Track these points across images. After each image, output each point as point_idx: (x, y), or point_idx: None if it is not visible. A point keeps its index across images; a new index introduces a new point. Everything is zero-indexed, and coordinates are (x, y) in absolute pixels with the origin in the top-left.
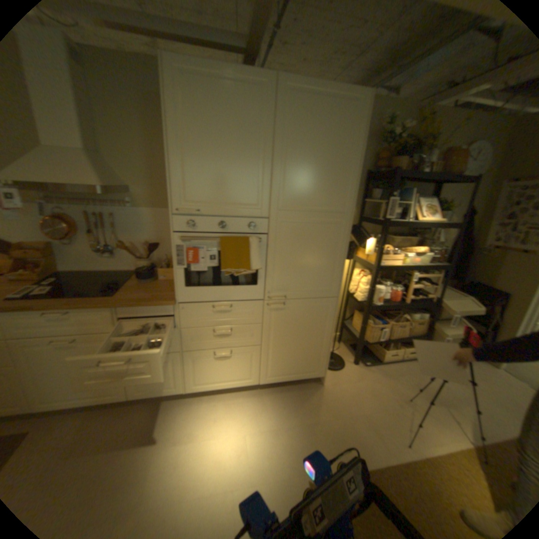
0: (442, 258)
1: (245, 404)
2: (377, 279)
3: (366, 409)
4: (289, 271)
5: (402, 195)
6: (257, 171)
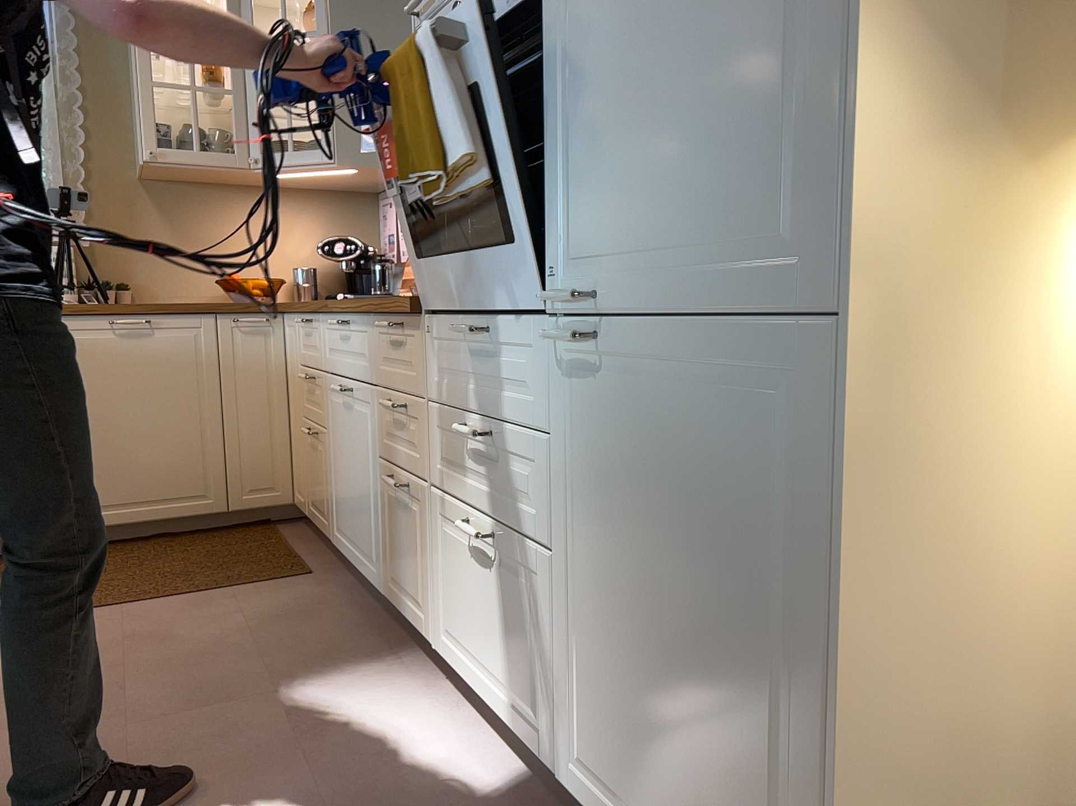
0: None
1: None
2: None
3: None
4: (611, 146)
5: None
6: None
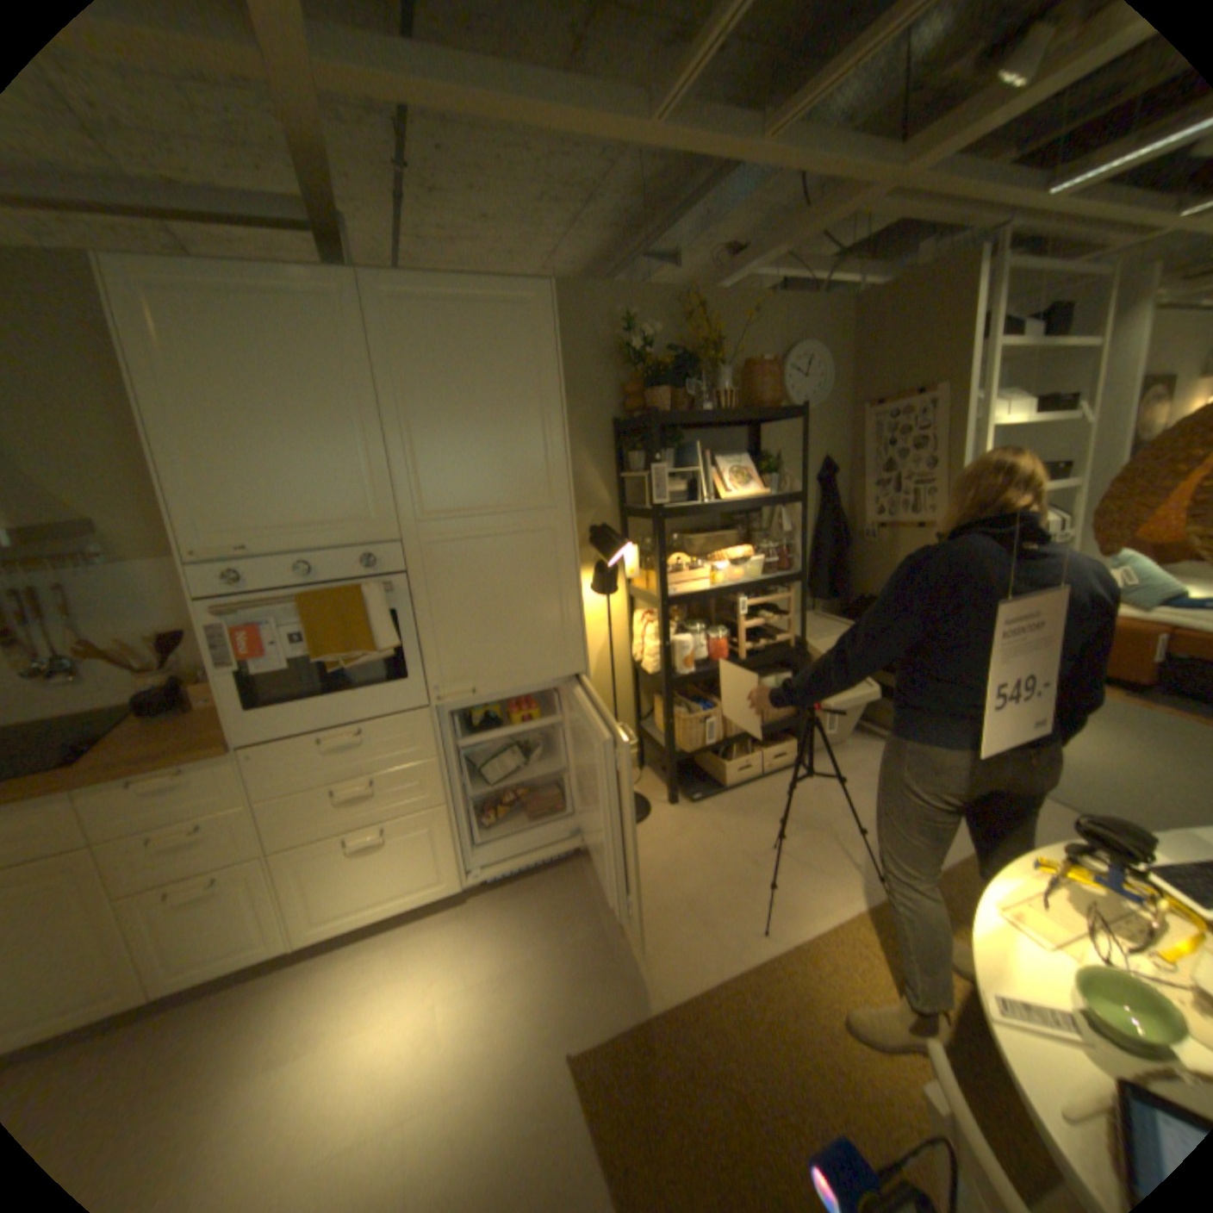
0: (785, 562)
1: (436, 941)
2: (673, 623)
3: (689, 886)
4: (469, 638)
5: (683, 458)
6: (354, 454)
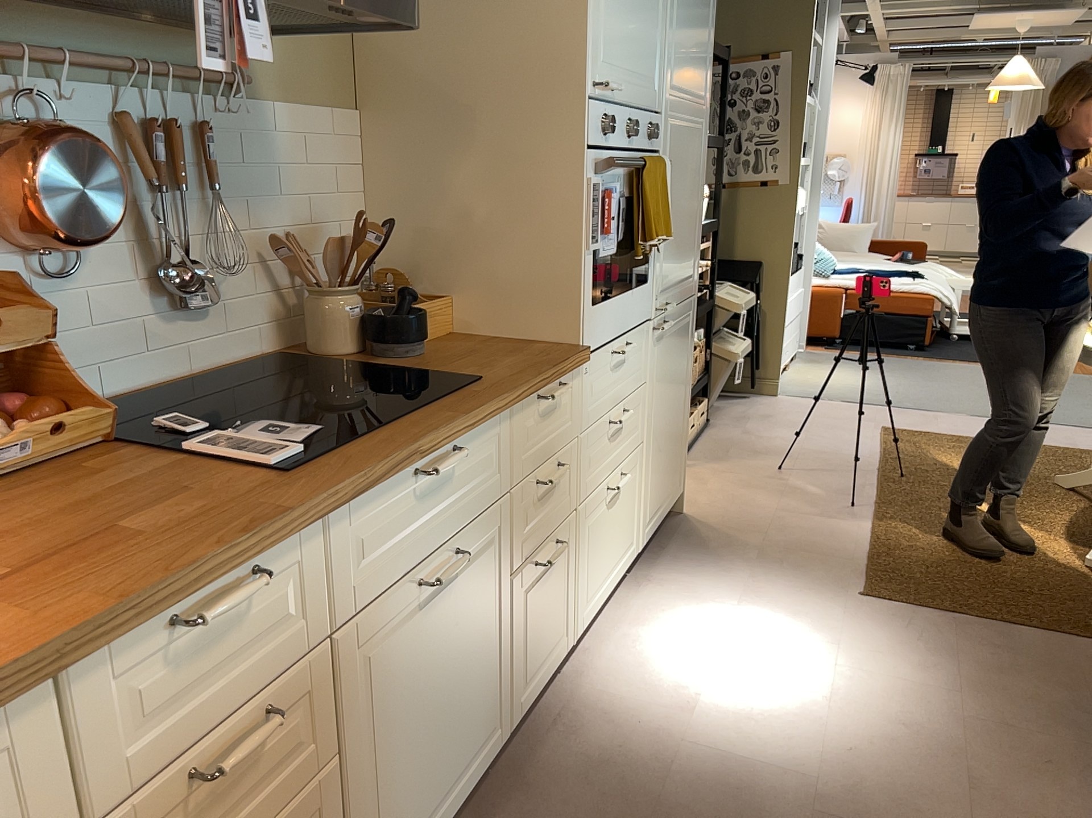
0: None
1: (652, 599)
2: None
3: (763, 502)
4: (670, 241)
5: None
6: (658, 7)
